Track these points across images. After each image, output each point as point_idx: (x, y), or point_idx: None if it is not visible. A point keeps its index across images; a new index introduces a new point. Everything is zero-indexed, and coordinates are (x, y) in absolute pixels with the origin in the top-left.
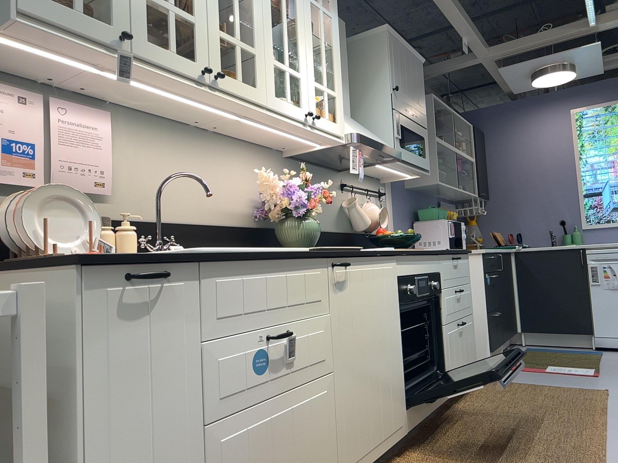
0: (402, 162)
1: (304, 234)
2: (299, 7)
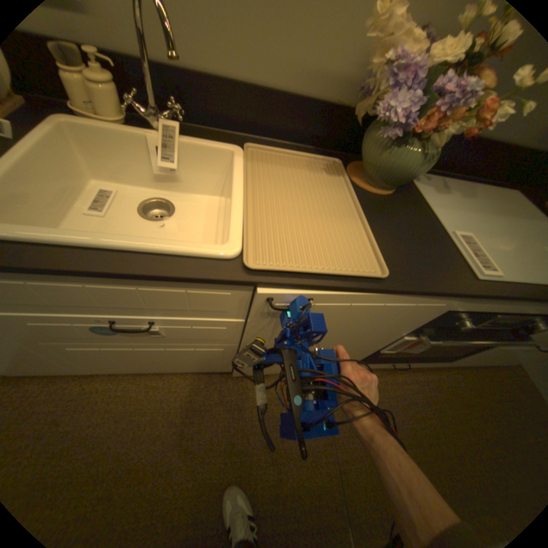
0: None
1: (387, 165)
2: None
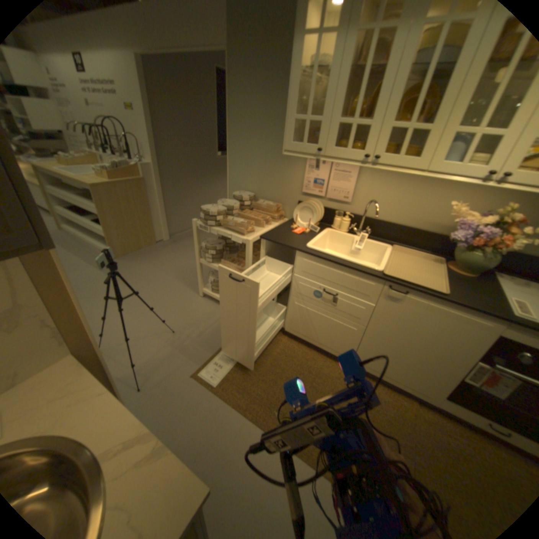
0: None
1: (466, 260)
2: None
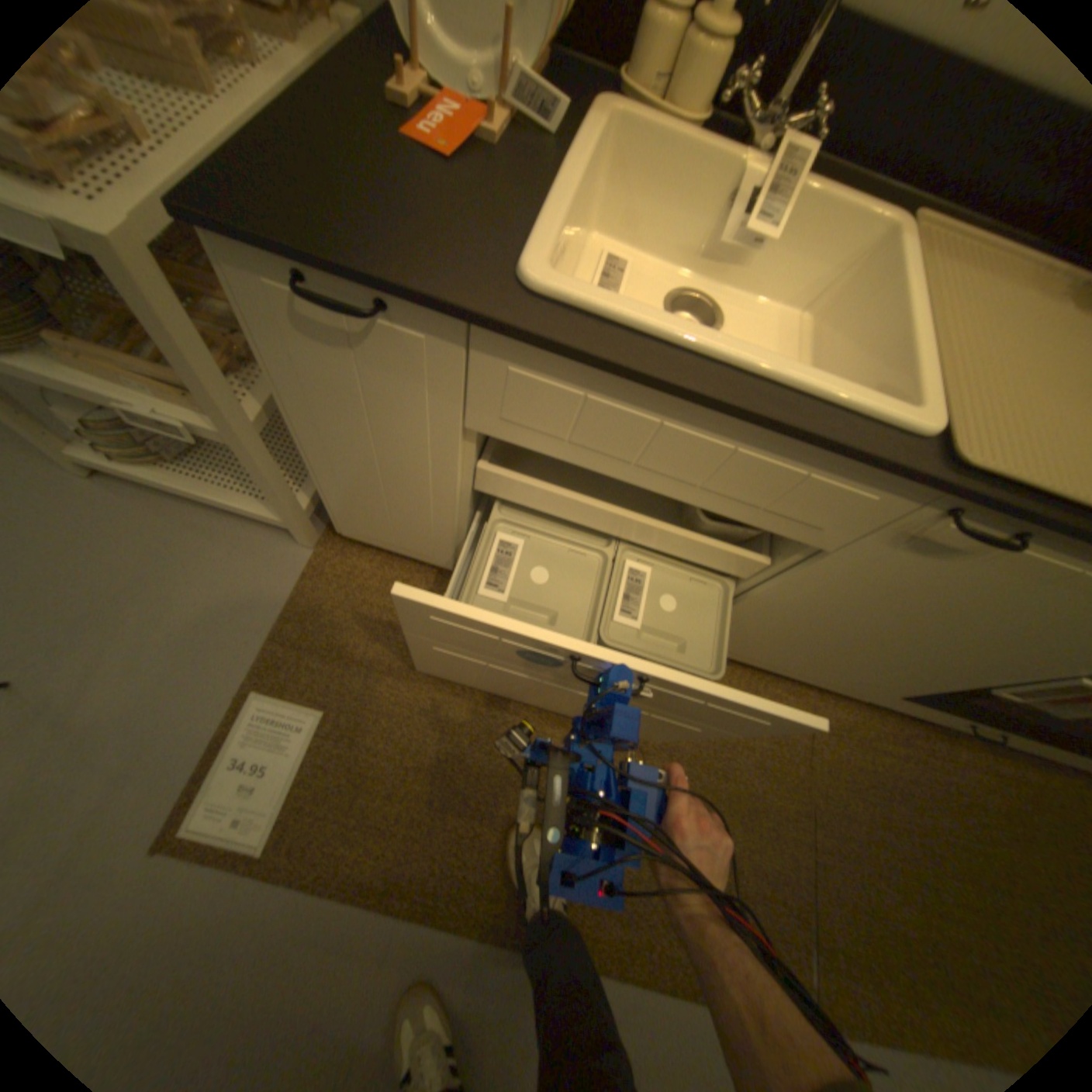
0: None
1: None
2: None
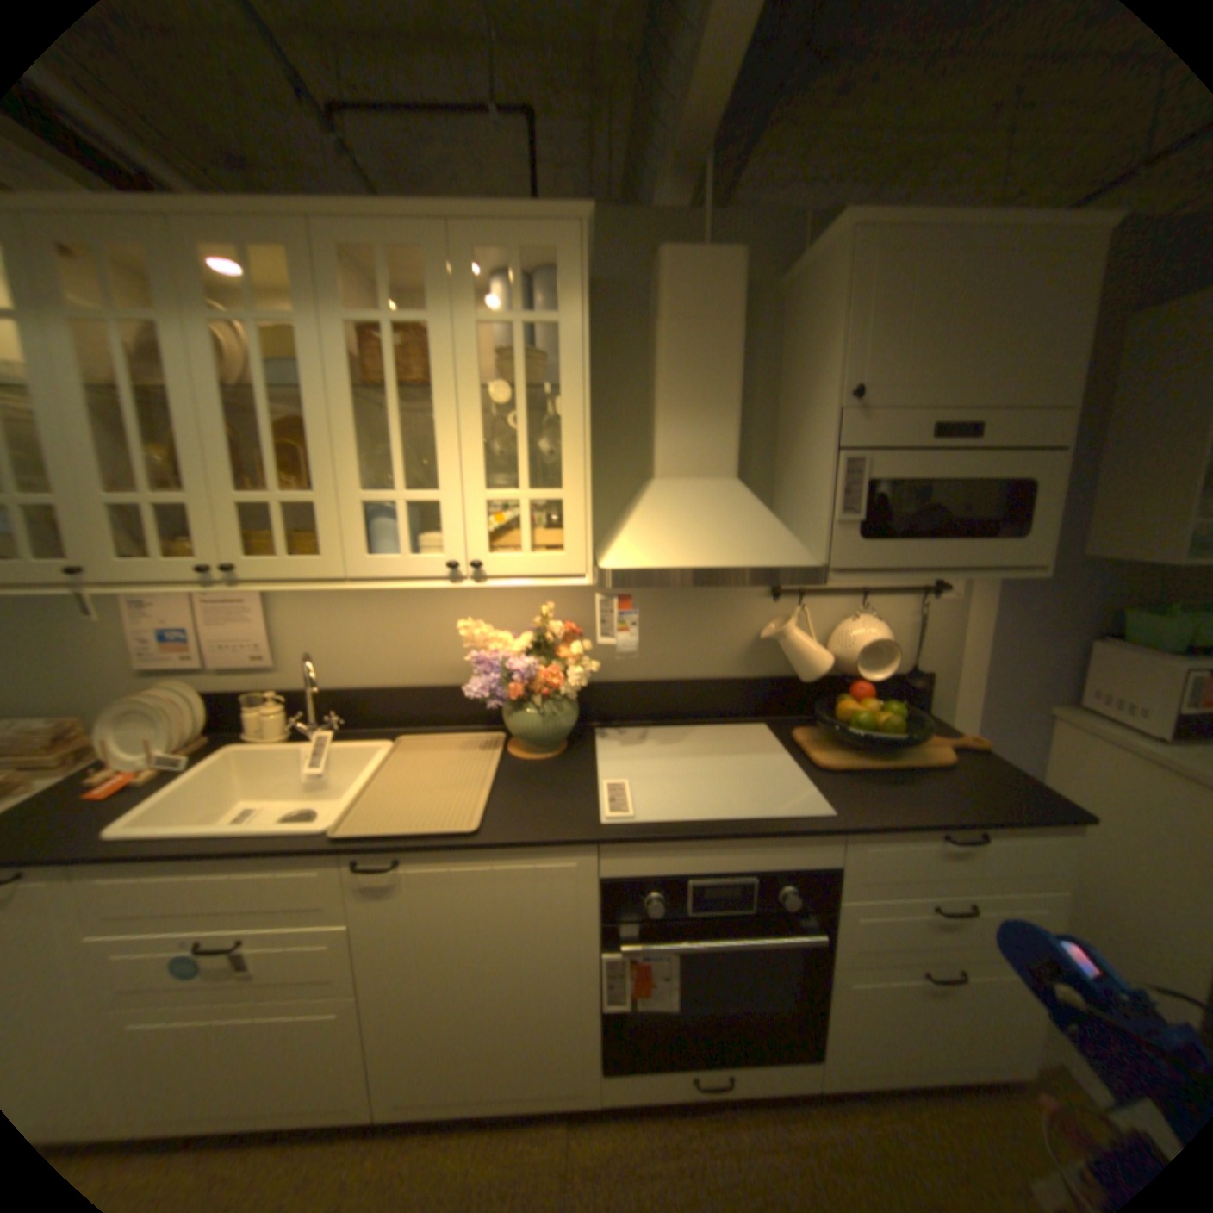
0: (874, 570)
1: (520, 730)
2: (436, 350)
